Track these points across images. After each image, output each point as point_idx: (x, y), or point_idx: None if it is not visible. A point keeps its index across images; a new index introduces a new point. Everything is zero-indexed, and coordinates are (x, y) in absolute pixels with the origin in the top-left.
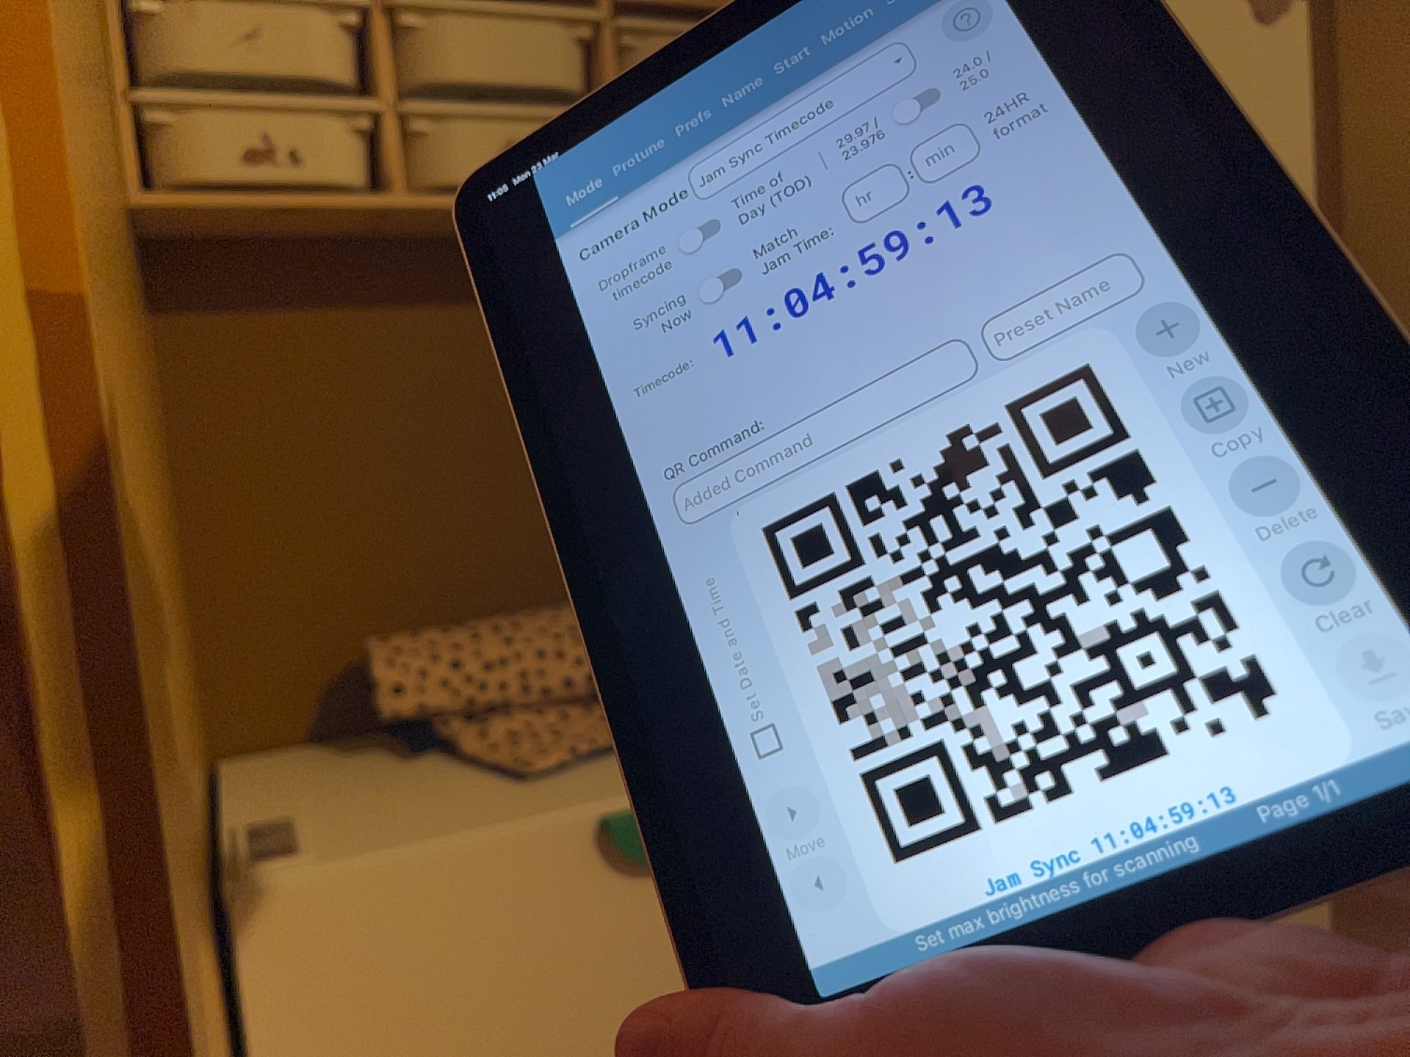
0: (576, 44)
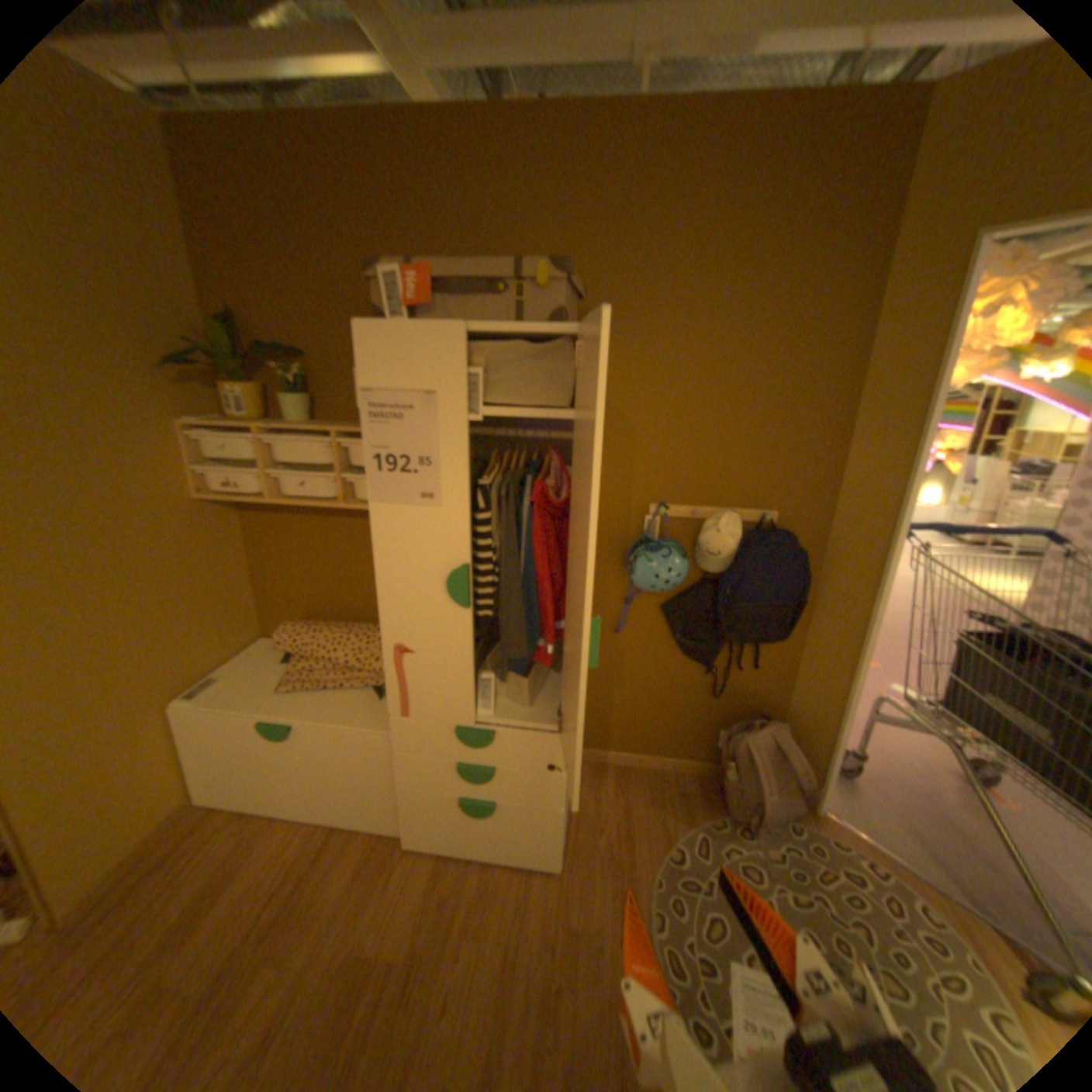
0: (327, 448)
